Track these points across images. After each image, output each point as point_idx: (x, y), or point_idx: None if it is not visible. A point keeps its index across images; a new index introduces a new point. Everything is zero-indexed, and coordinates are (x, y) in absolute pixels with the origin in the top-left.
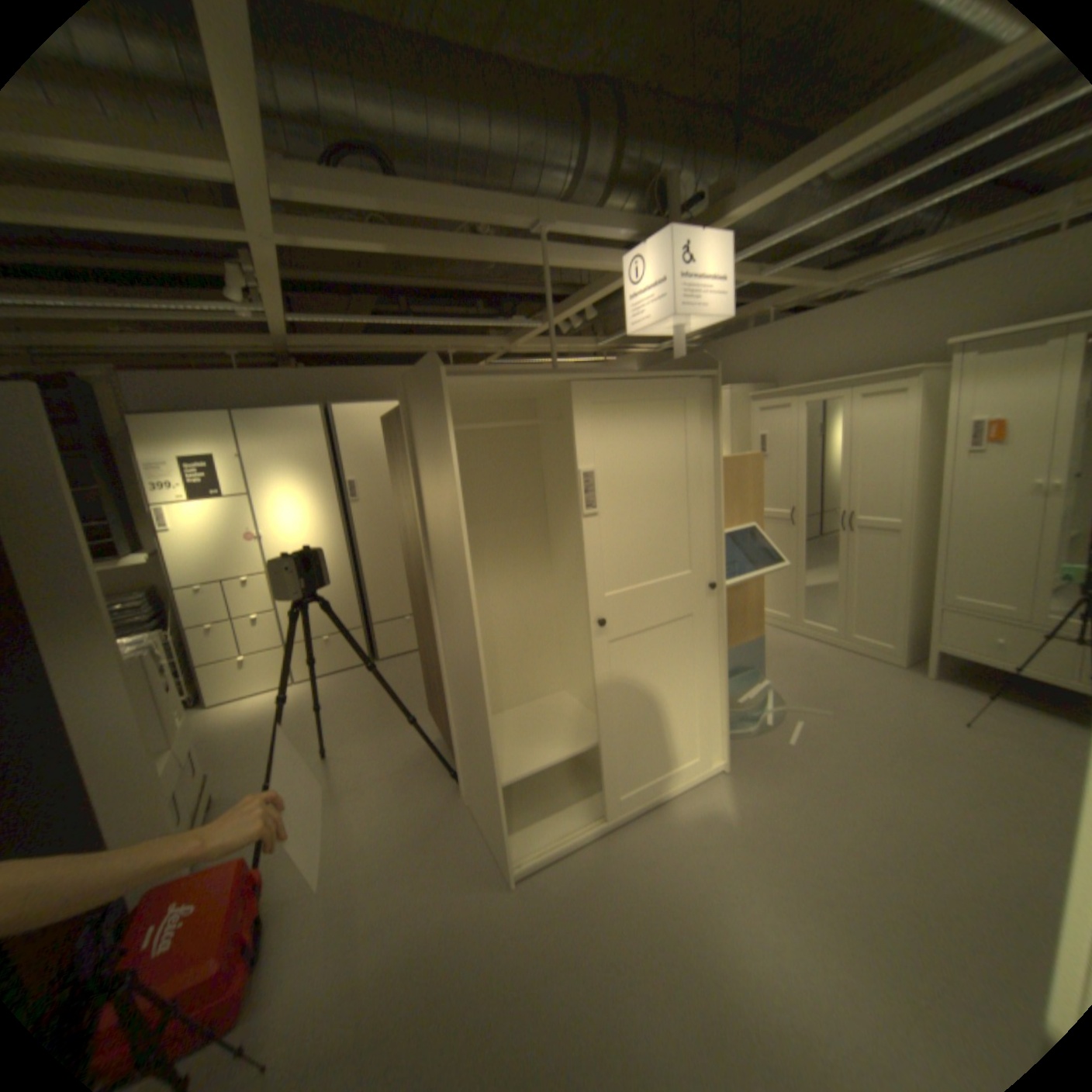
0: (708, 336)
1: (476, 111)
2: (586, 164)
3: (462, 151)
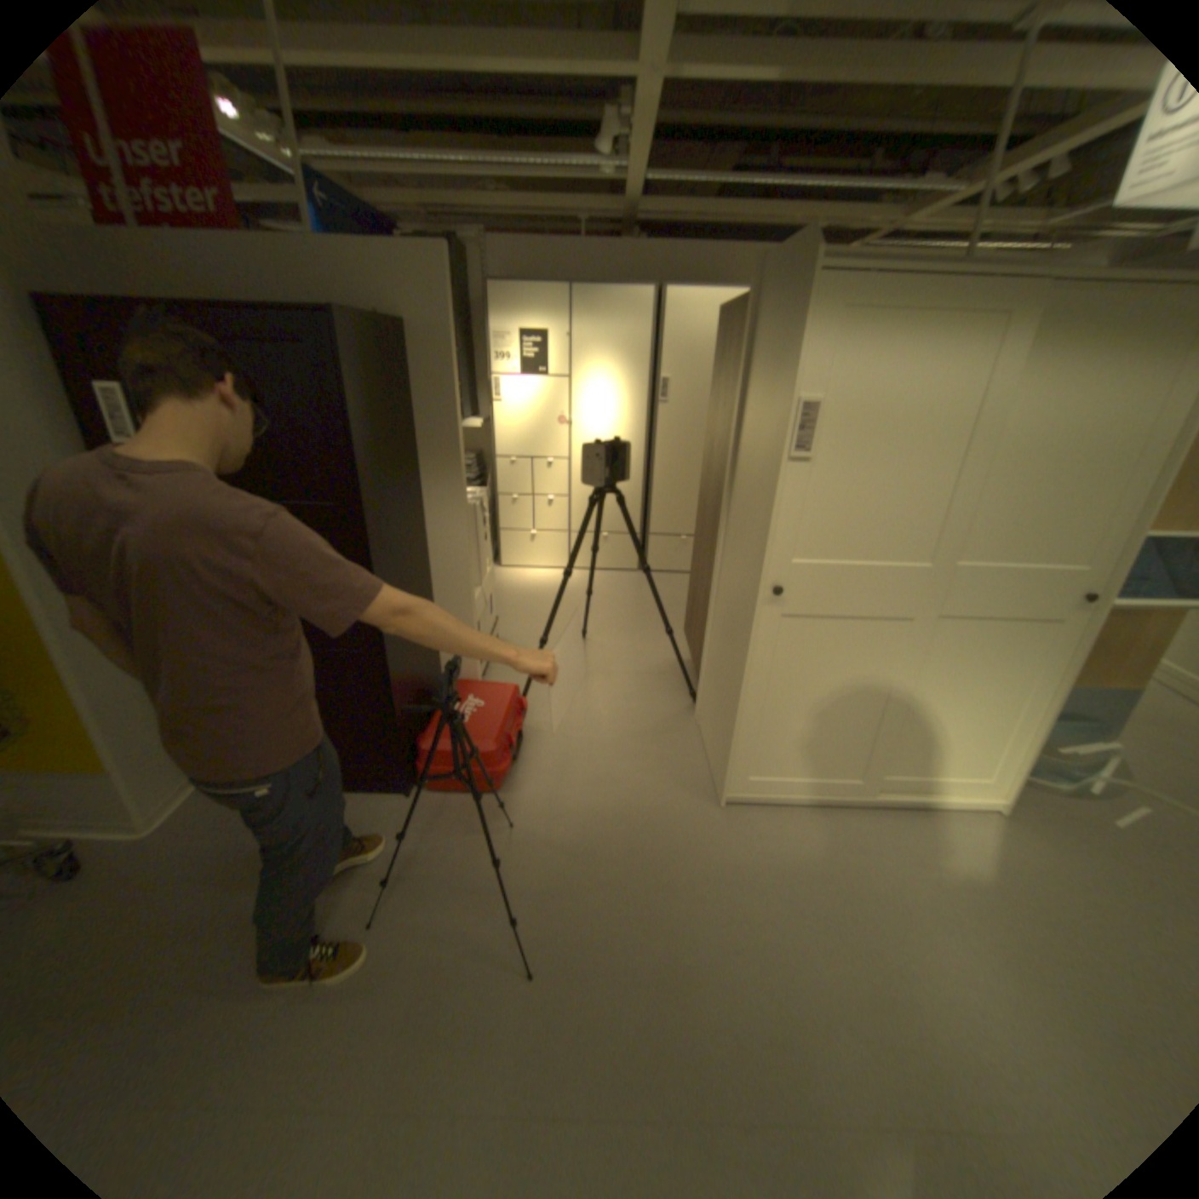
0: None
1: None
2: None
3: None
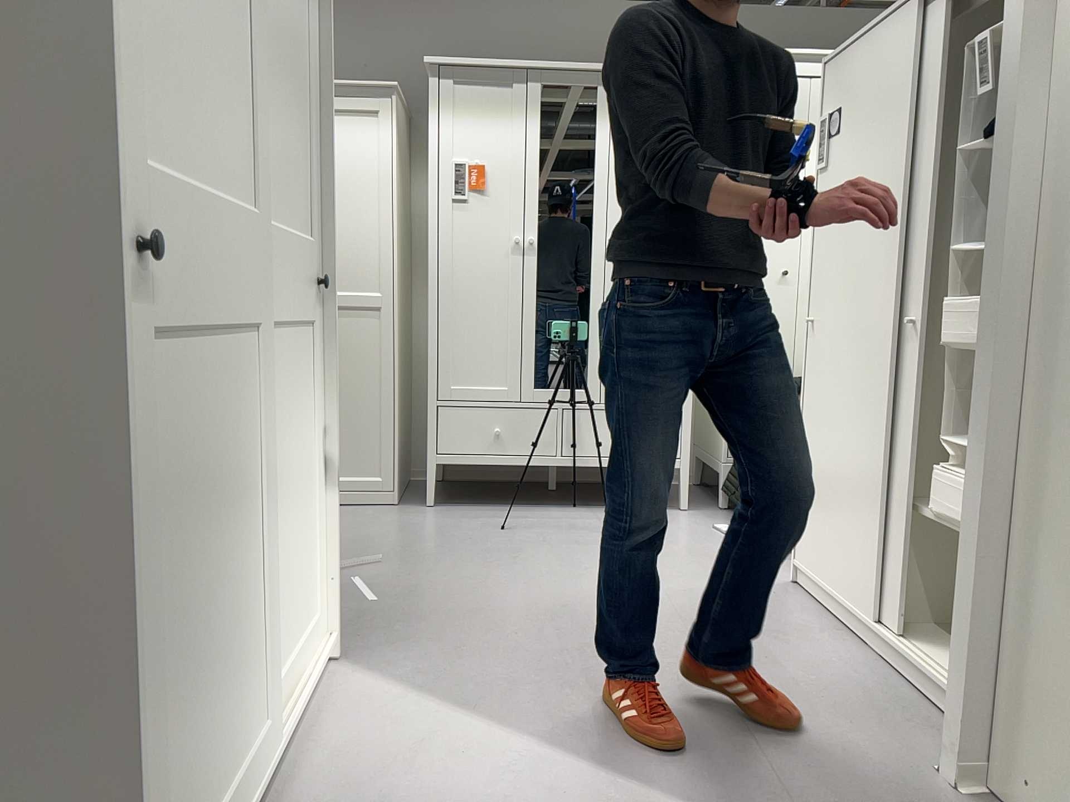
0: None
1: None
2: None
3: None
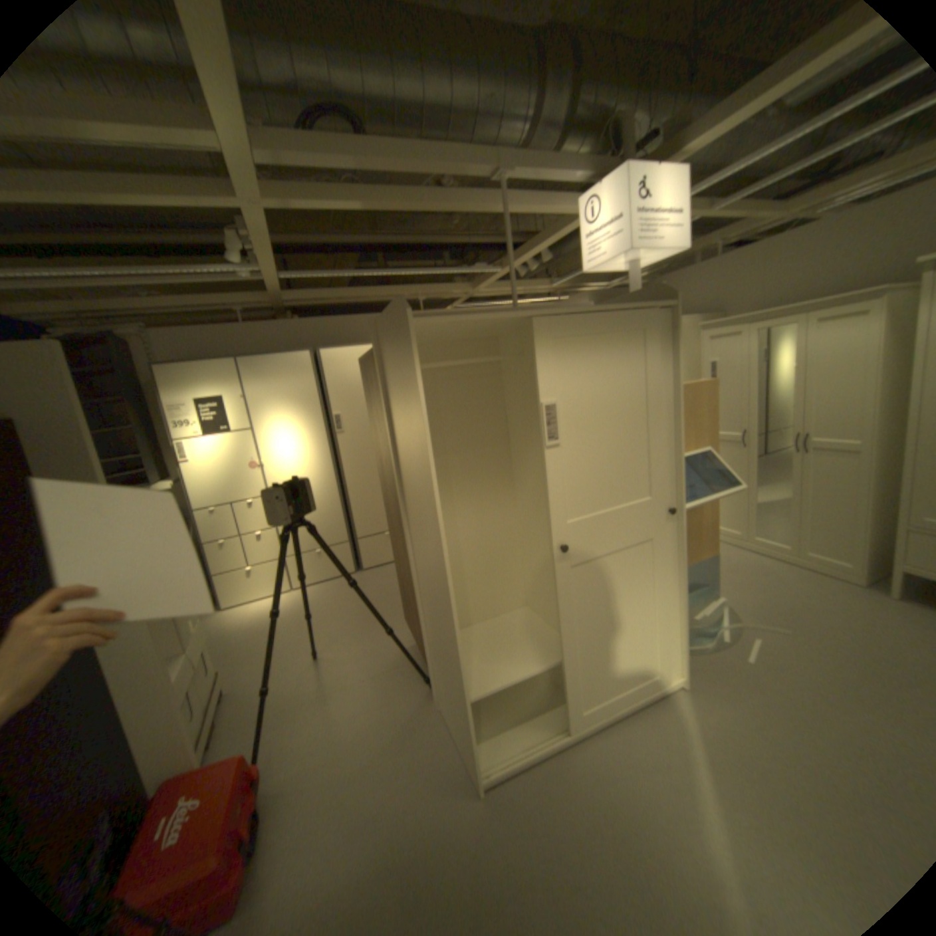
0: (656, 271)
1: (439, 67)
2: (543, 111)
3: (426, 107)
